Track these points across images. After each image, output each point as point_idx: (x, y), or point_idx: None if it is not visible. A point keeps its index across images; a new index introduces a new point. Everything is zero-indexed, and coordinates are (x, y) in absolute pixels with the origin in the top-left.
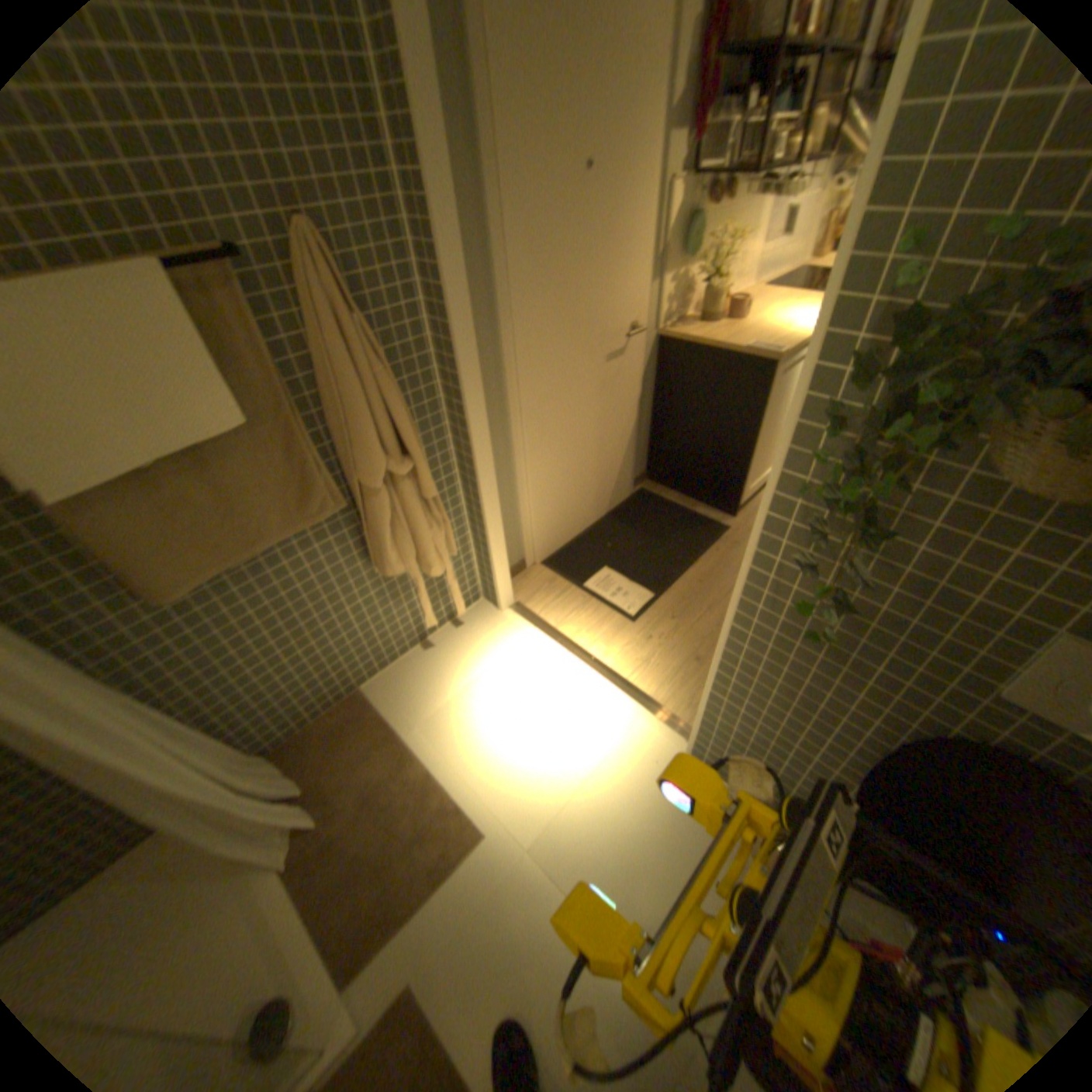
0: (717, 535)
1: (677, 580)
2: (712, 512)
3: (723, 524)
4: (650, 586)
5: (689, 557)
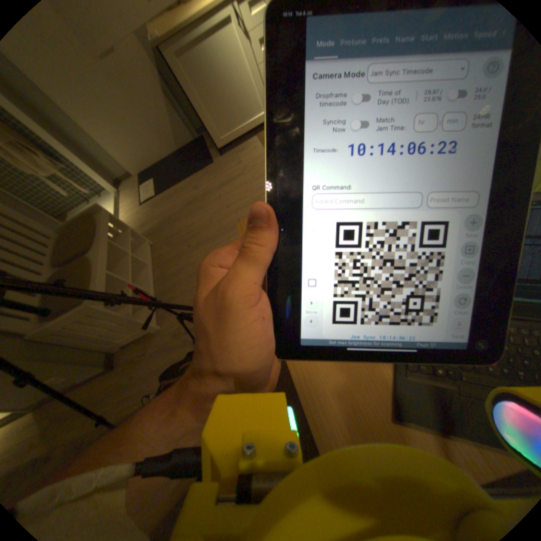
0: (202, 164)
1: (167, 187)
2: (215, 150)
3: (211, 158)
4: (156, 188)
5: (181, 176)
